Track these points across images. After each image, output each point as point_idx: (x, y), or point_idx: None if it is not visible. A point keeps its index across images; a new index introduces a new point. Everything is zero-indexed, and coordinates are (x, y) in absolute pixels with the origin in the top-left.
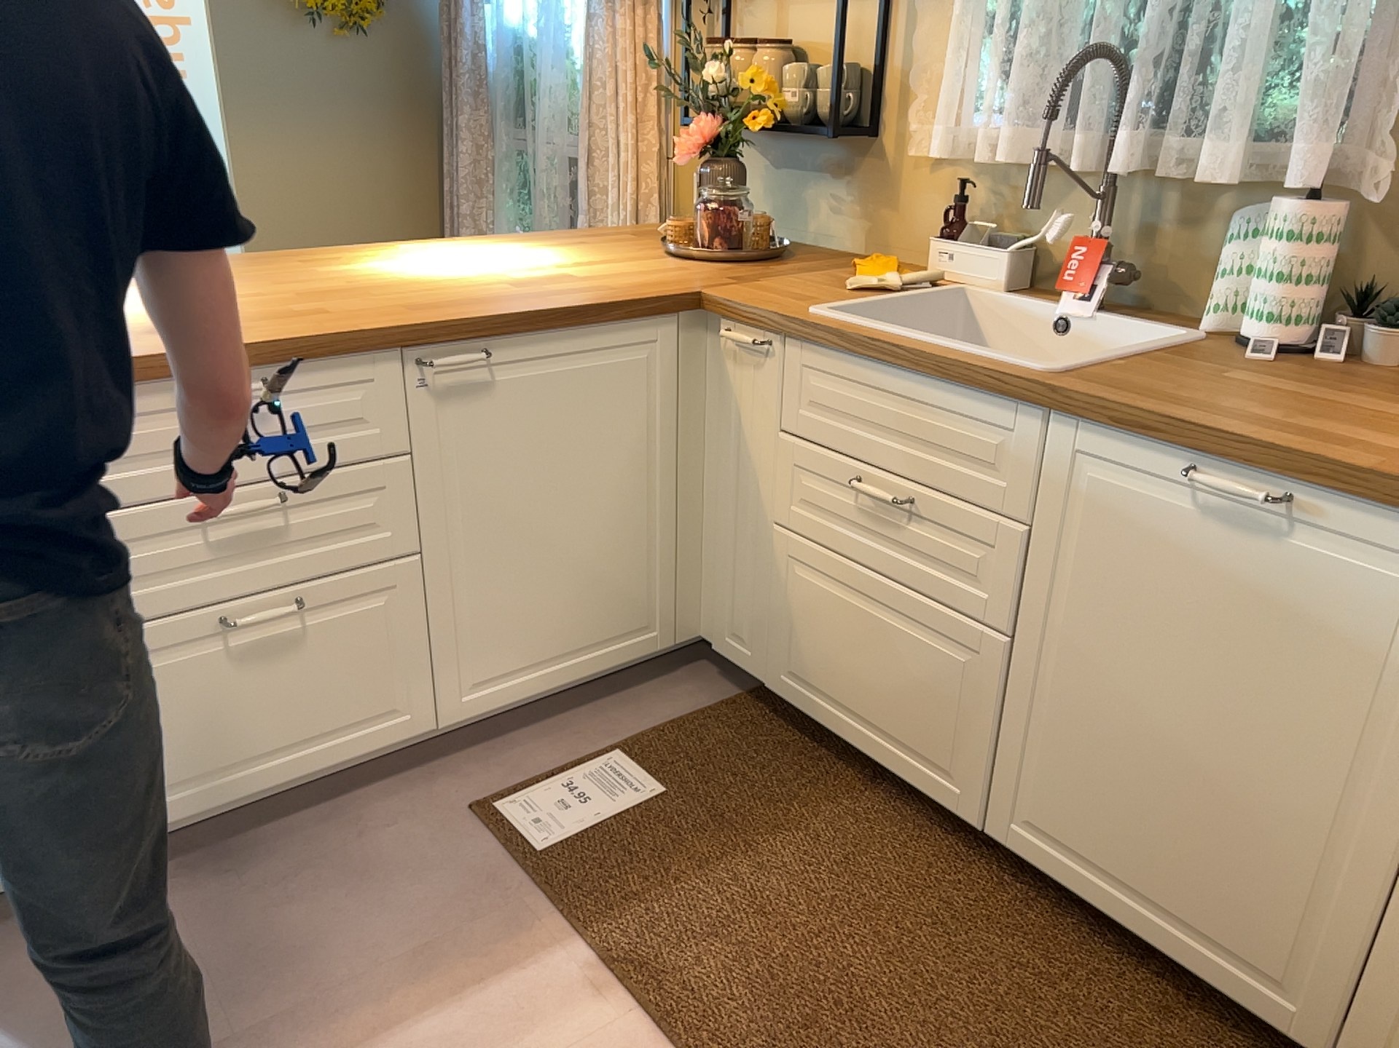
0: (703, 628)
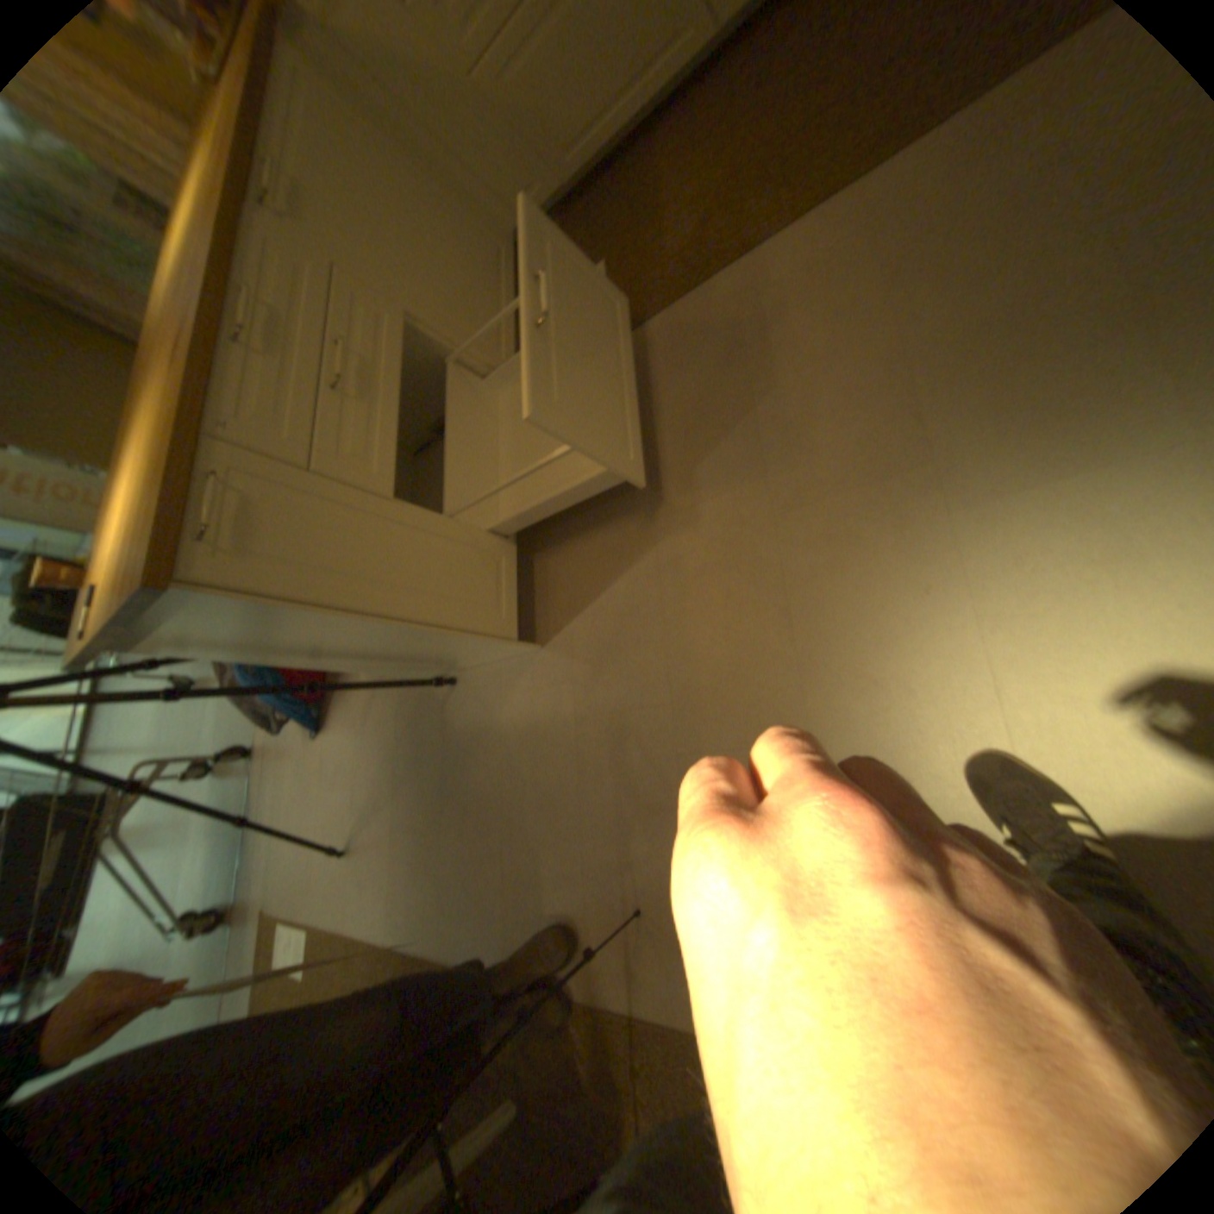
0: (511, 221)
